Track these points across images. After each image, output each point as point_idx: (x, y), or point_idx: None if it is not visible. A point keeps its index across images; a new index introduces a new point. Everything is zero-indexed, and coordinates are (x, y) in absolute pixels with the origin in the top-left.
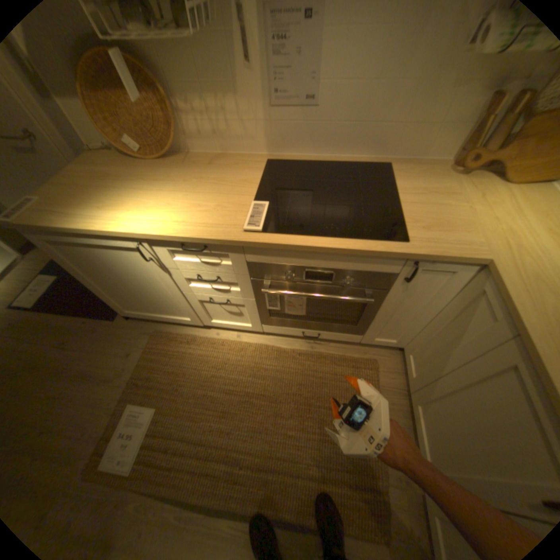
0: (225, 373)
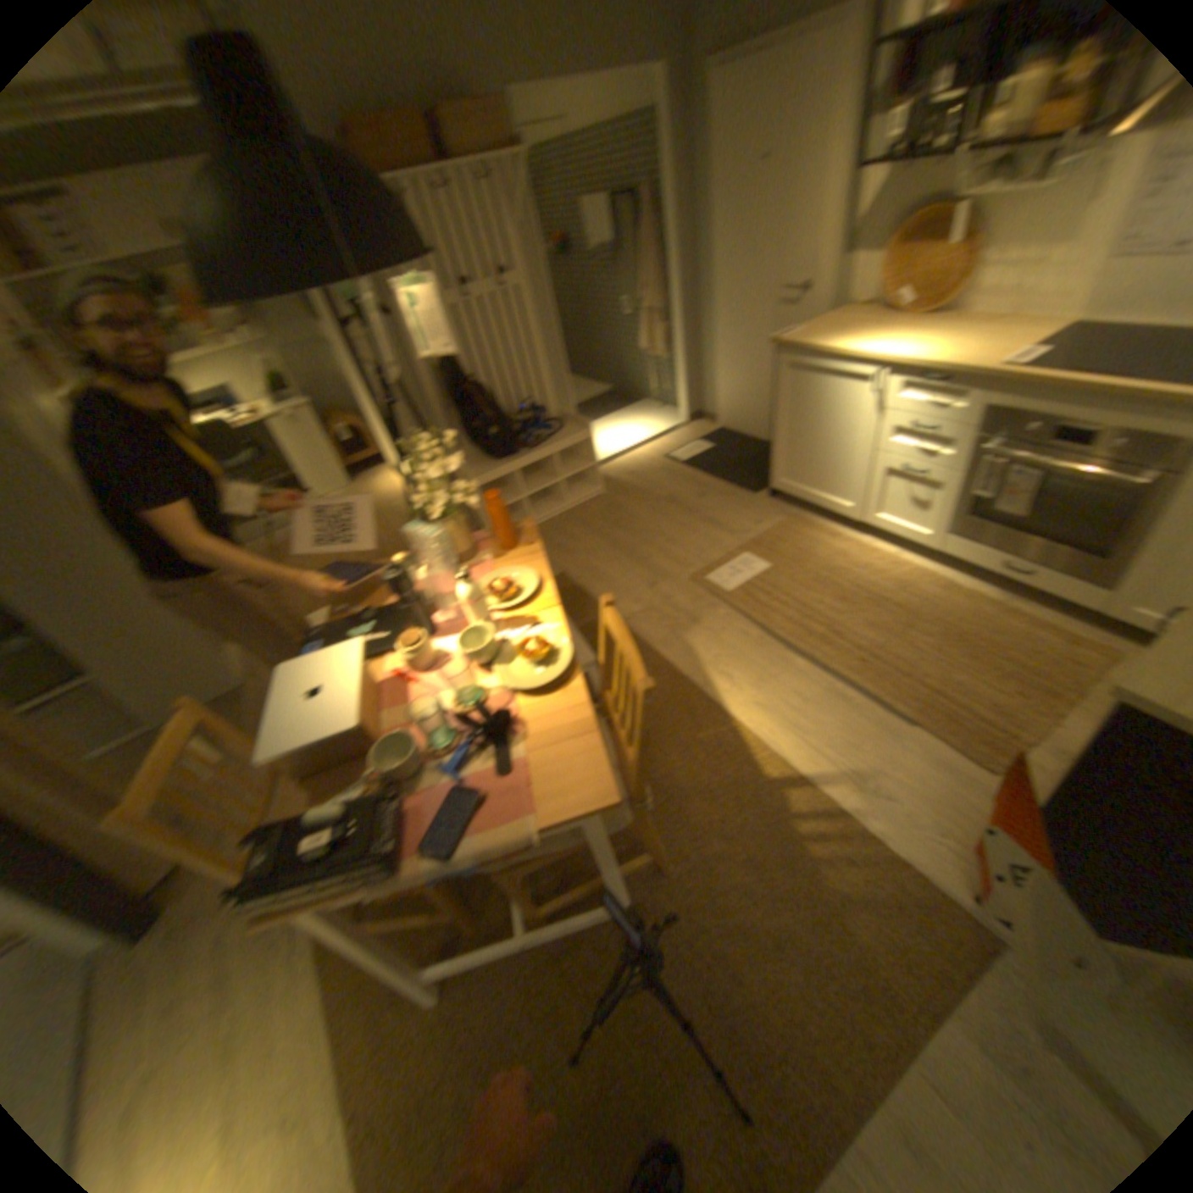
0: (864, 573)
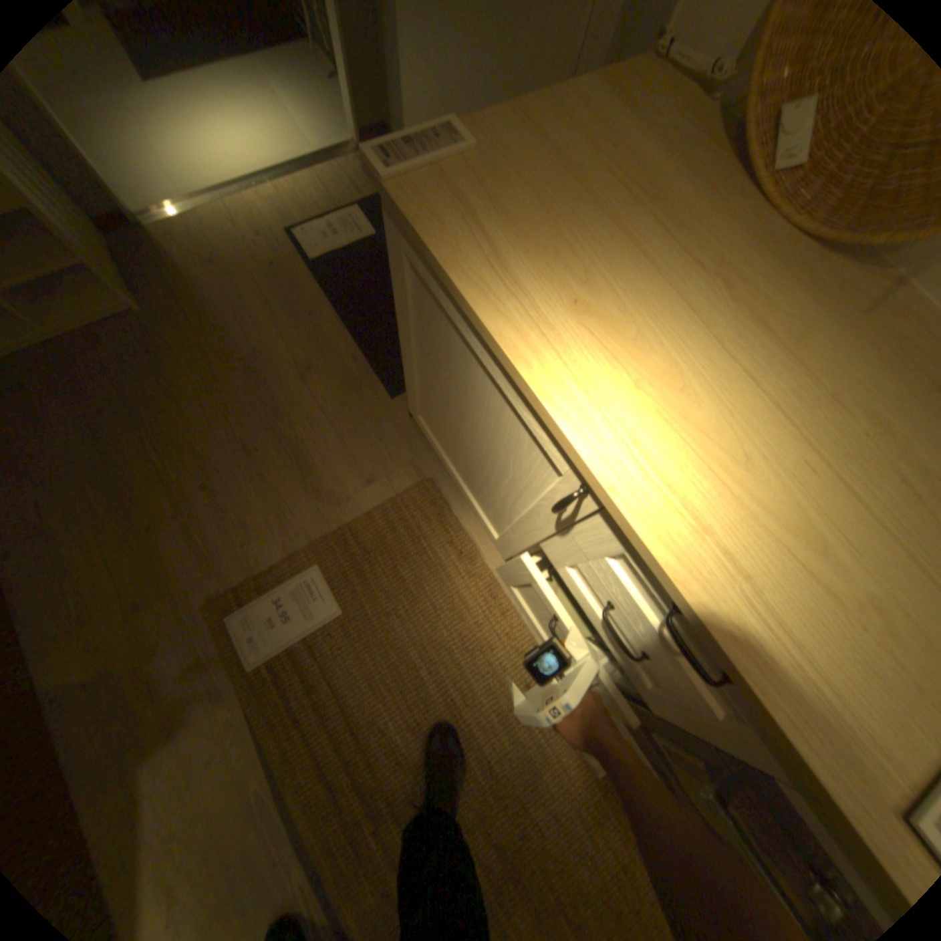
0: (469, 670)
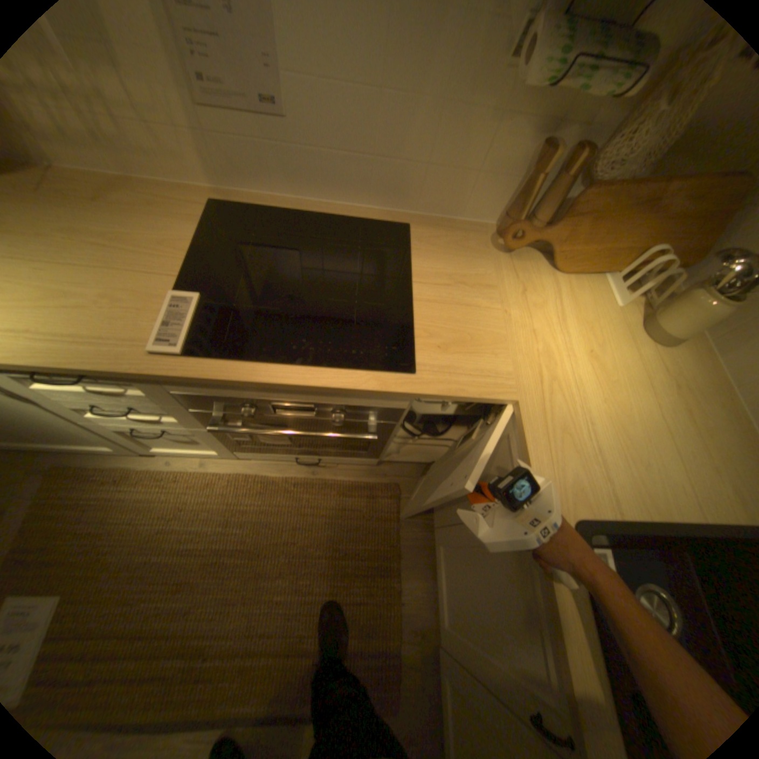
0: (180, 527)
